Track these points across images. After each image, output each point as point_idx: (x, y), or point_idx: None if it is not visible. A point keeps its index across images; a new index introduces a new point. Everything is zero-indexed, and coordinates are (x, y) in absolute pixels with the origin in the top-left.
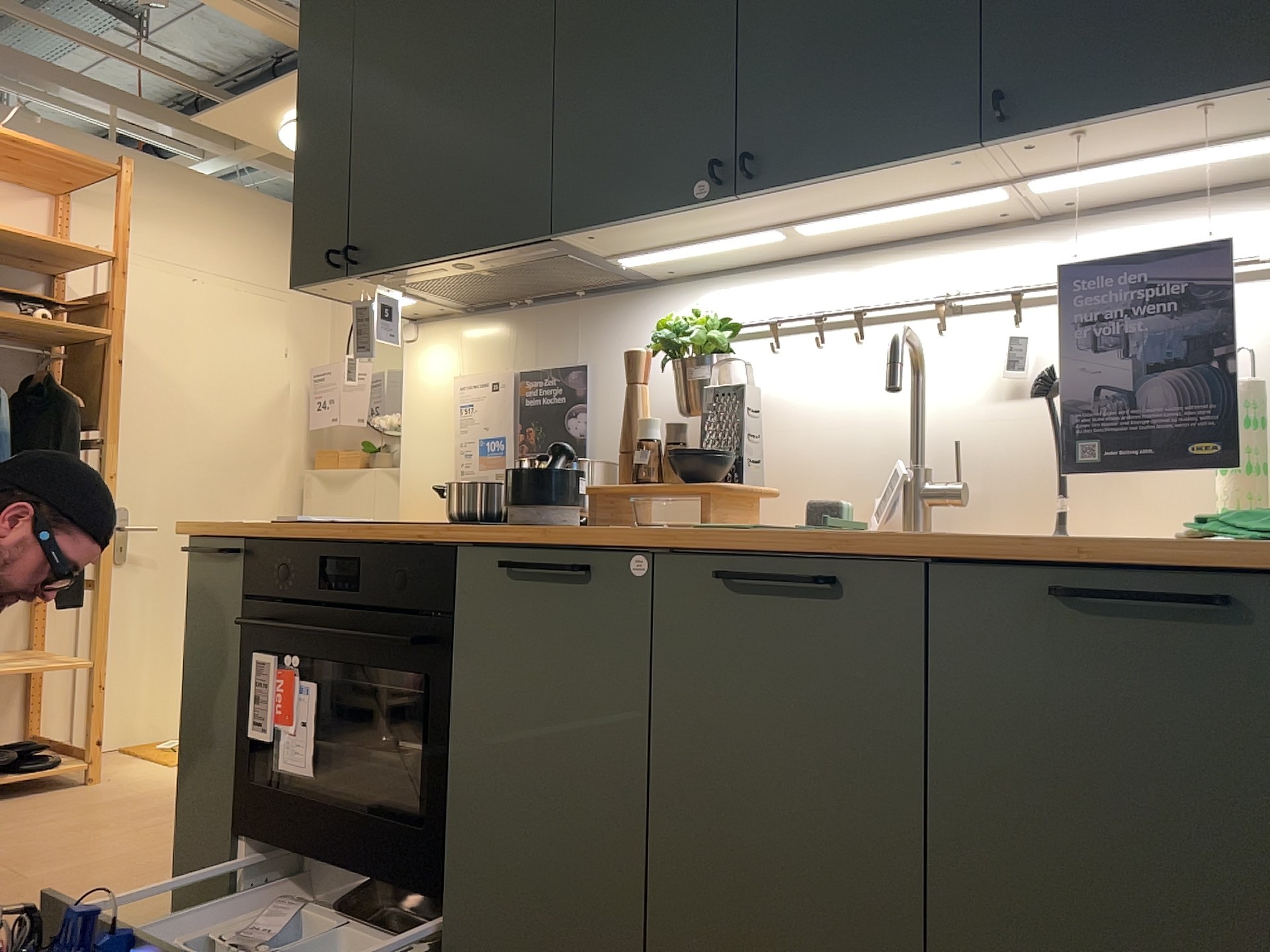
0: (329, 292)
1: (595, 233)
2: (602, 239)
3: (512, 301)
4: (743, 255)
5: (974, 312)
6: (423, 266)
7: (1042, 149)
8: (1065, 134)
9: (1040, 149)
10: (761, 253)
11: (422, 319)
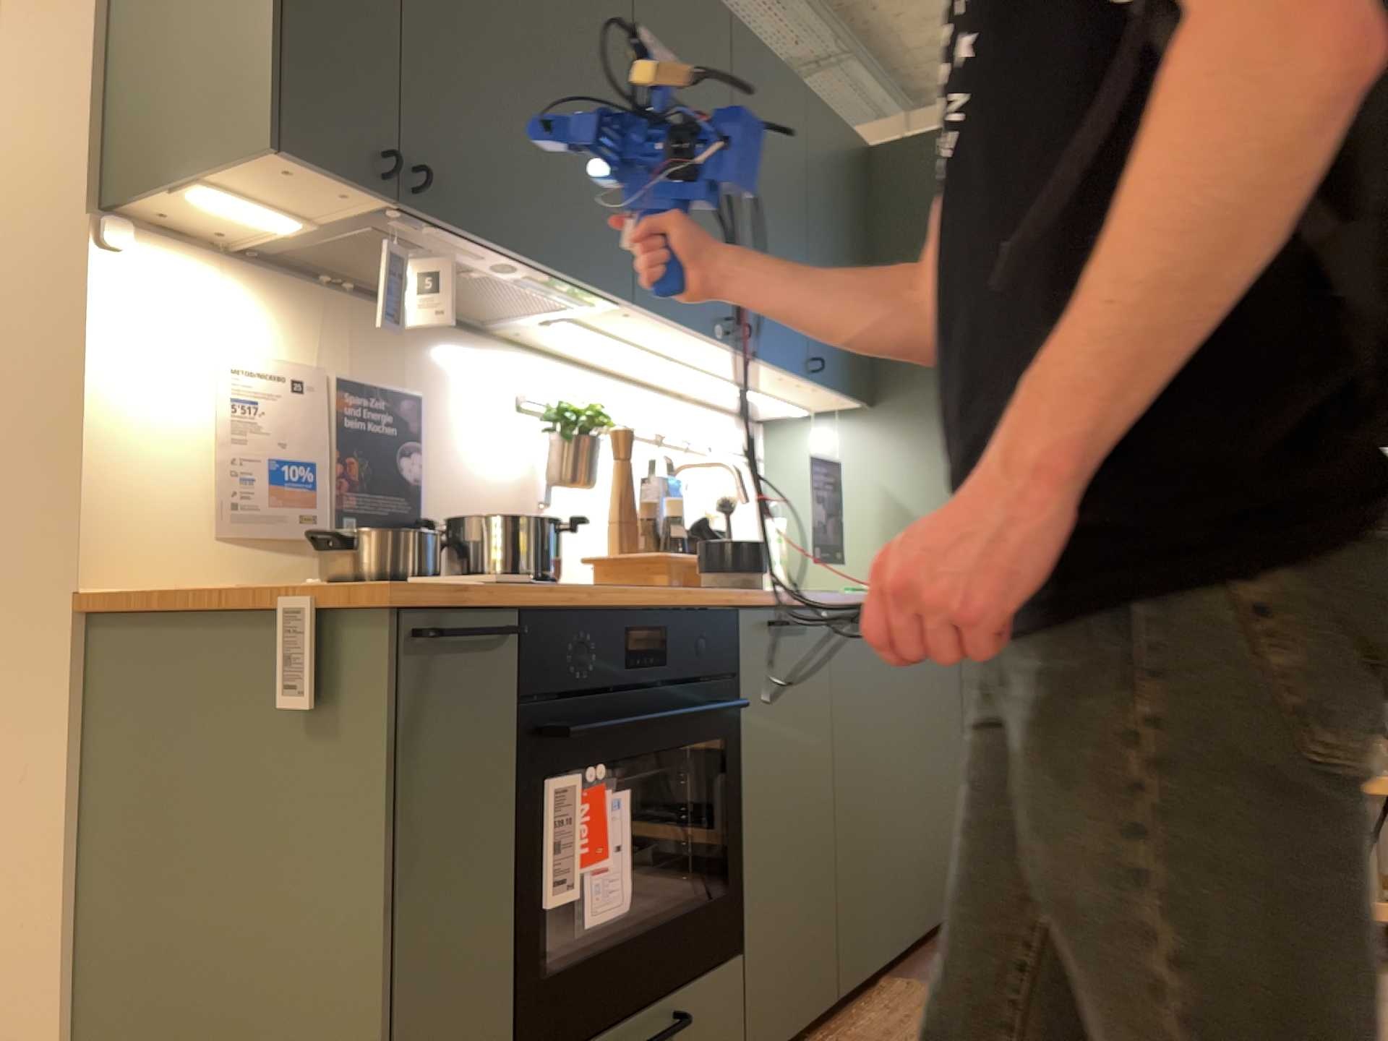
0: (275, 174)
1: (635, 313)
2: (617, 315)
3: (331, 276)
4: (572, 347)
5: (651, 442)
6: (487, 248)
7: (800, 385)
8: (818, 386)
9: (799, 385)
10: (584, 351)
11: (130, 218)
